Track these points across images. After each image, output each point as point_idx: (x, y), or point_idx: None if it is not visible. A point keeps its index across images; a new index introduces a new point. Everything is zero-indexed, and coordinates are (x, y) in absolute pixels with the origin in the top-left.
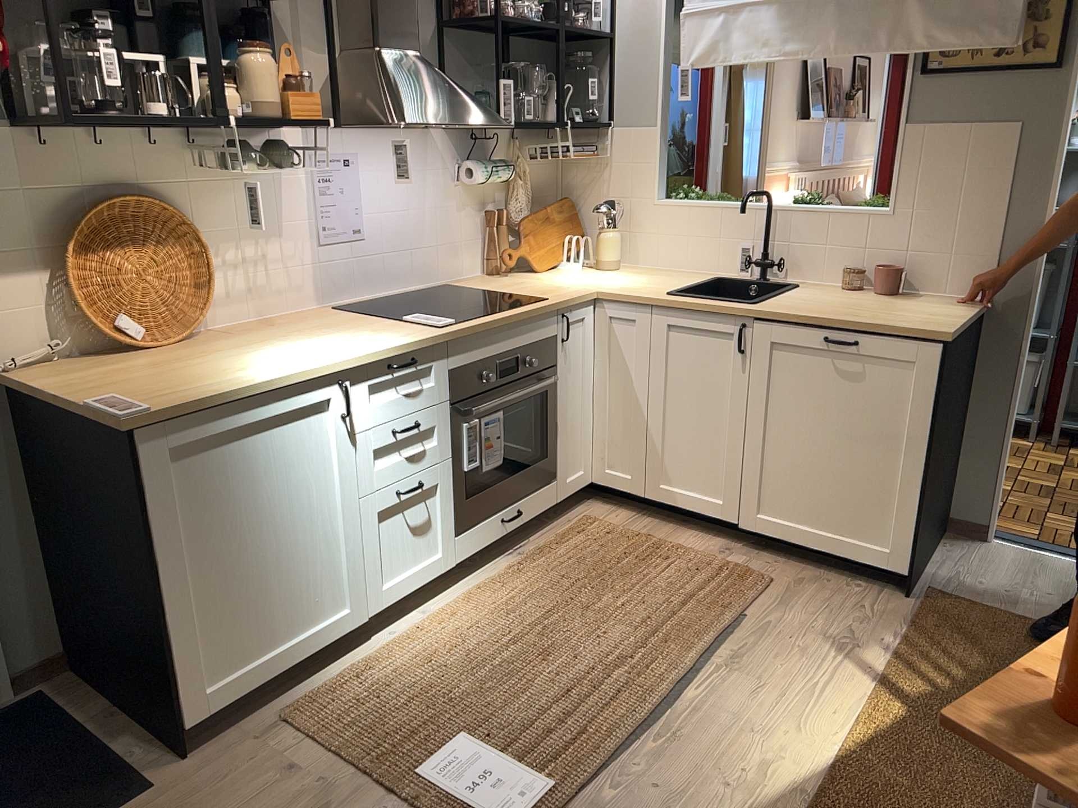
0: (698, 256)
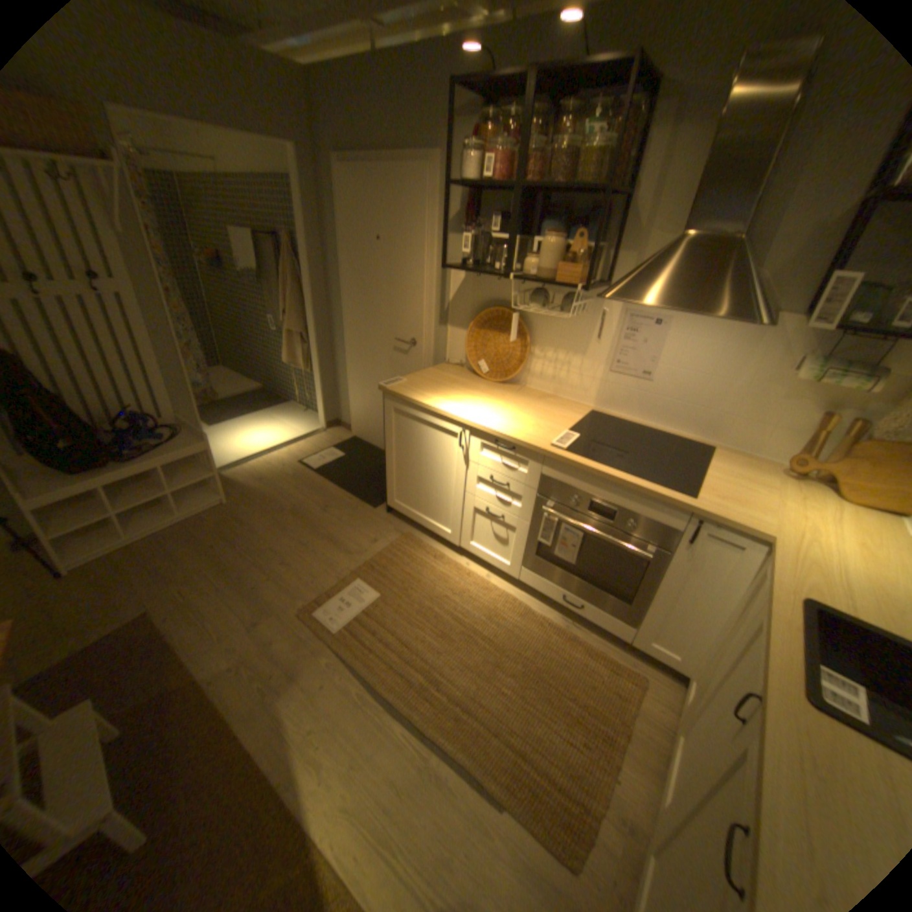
0: None
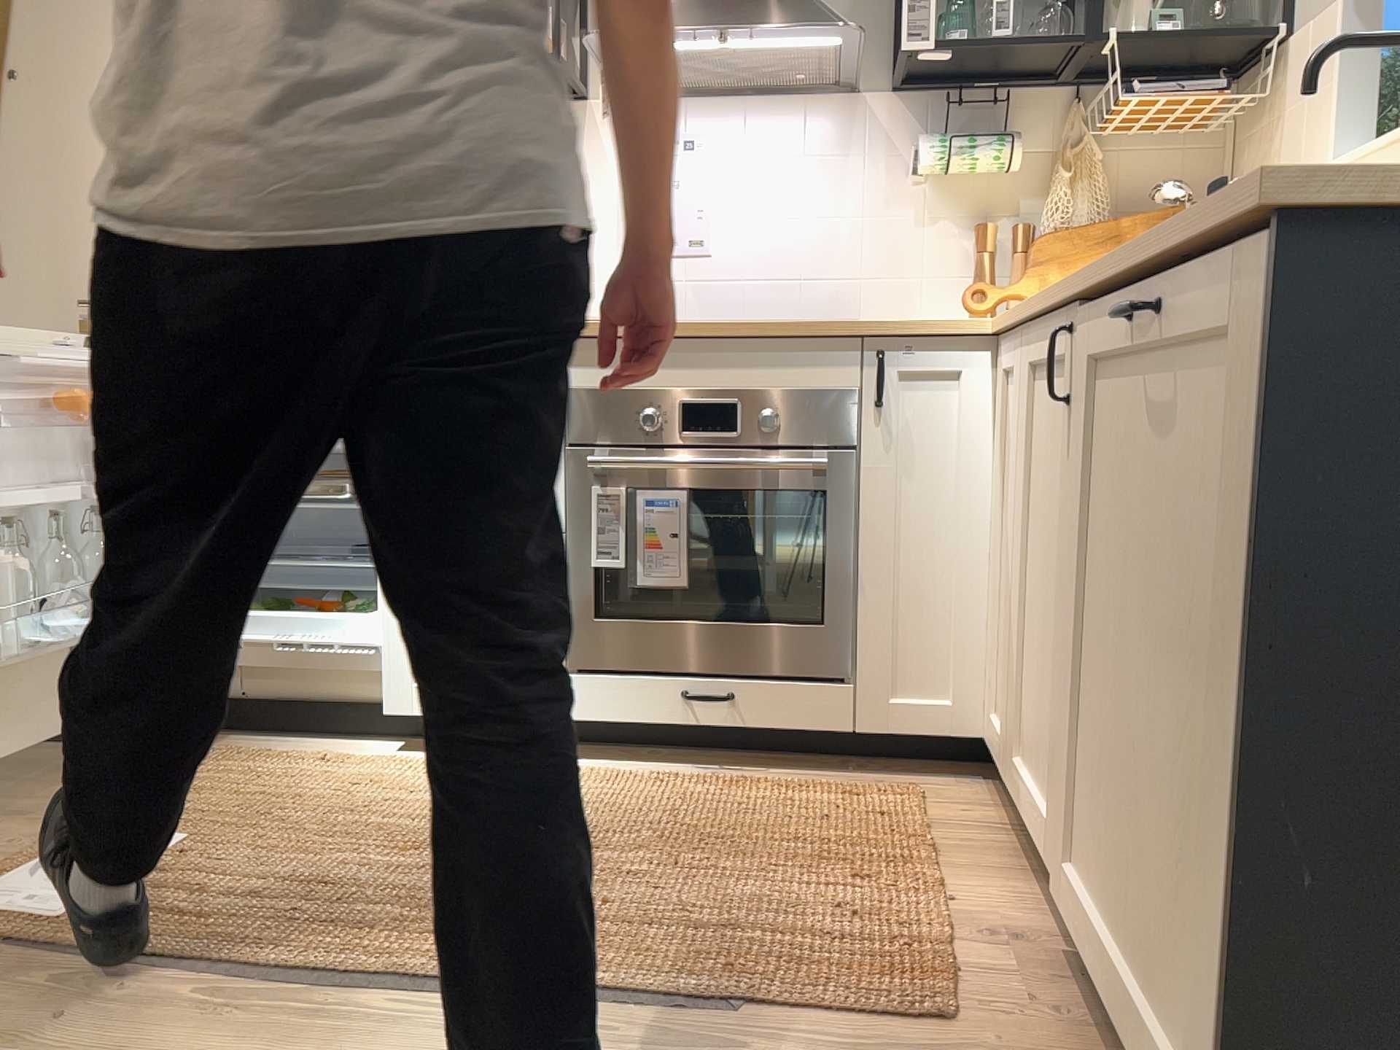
0: None
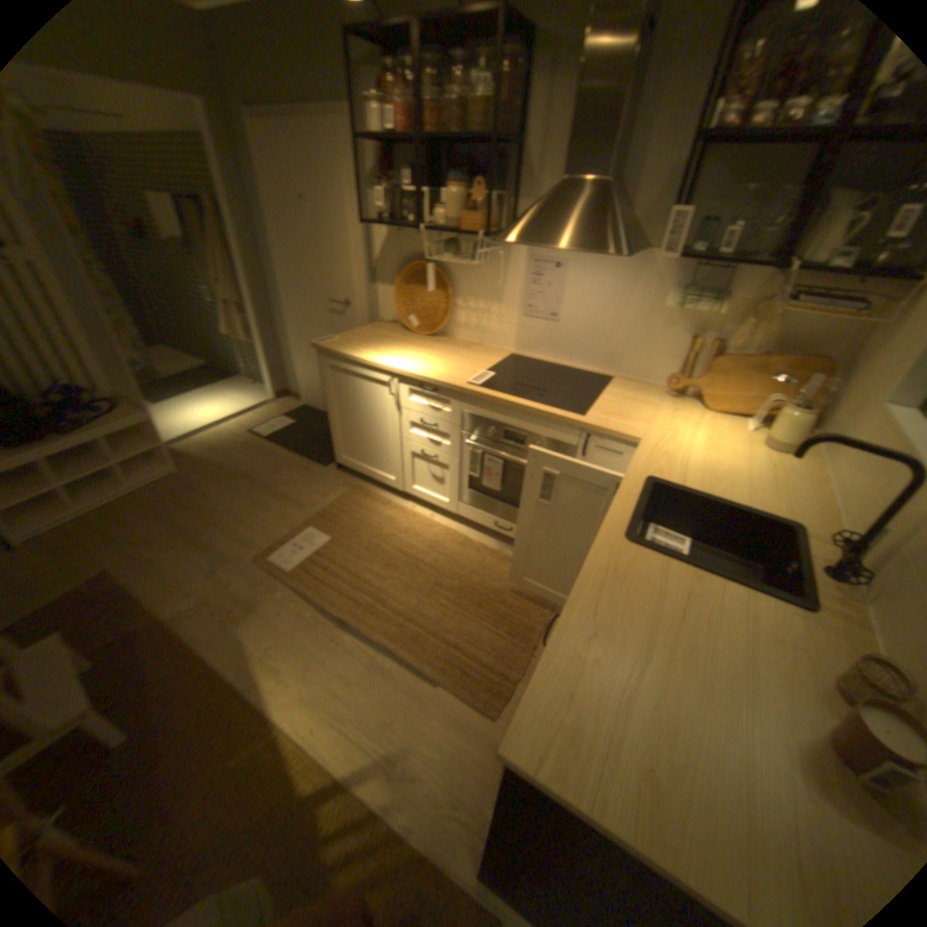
0: (855, 498)
